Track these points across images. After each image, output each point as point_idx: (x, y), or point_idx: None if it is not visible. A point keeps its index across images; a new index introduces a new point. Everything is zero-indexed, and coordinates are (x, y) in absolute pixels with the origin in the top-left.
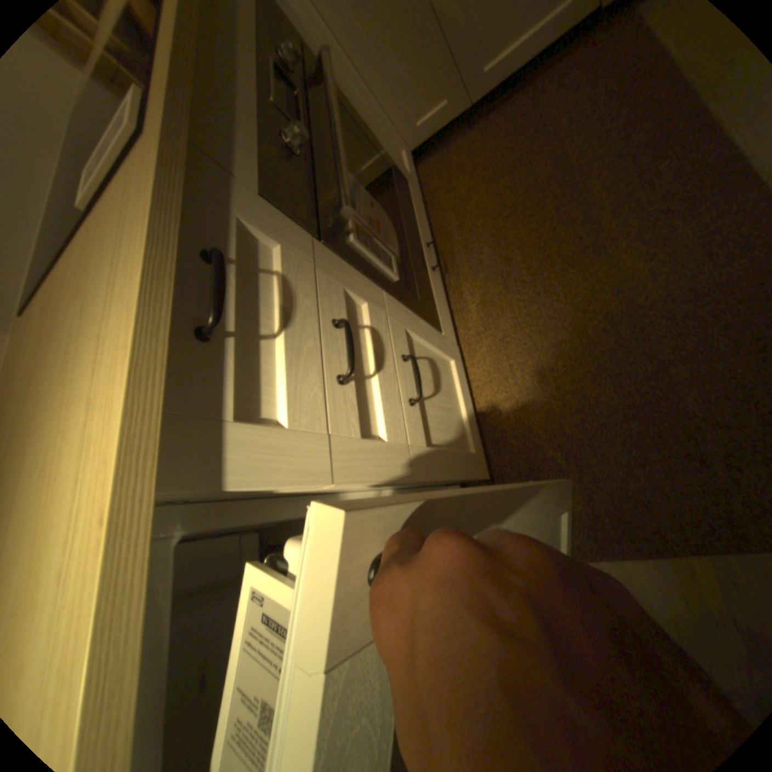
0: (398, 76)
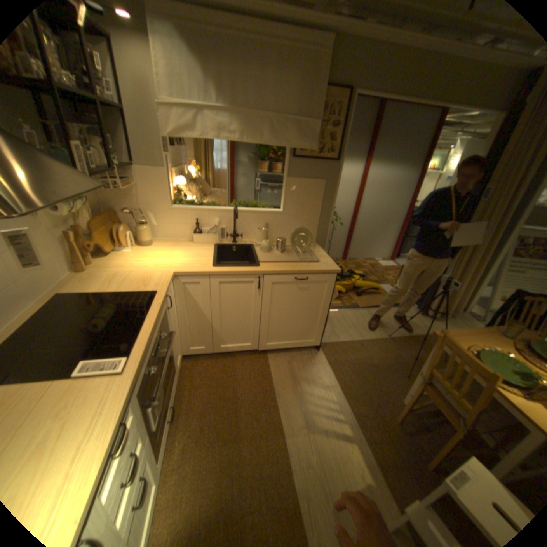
0: (191, 331)
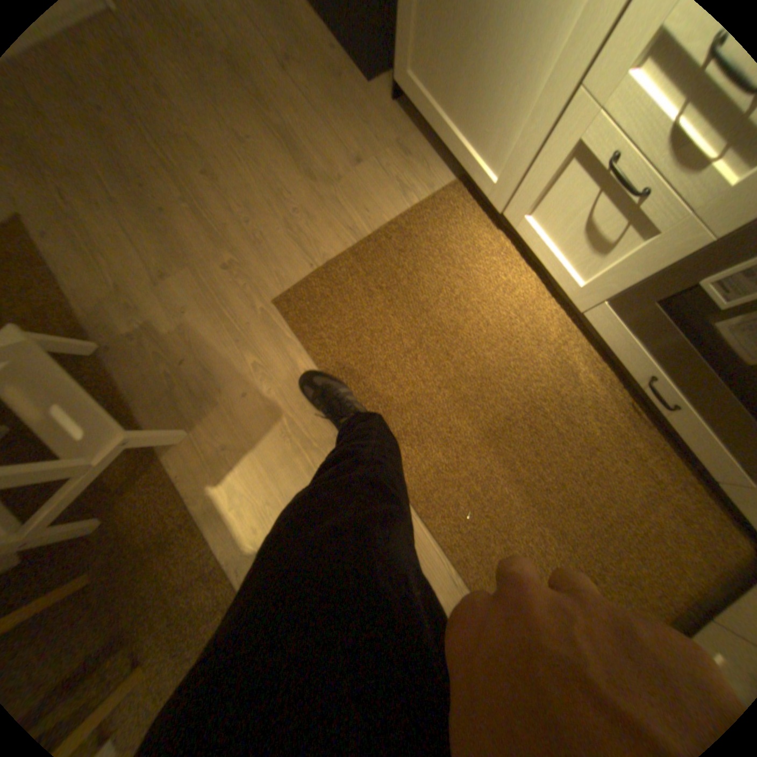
0: None
